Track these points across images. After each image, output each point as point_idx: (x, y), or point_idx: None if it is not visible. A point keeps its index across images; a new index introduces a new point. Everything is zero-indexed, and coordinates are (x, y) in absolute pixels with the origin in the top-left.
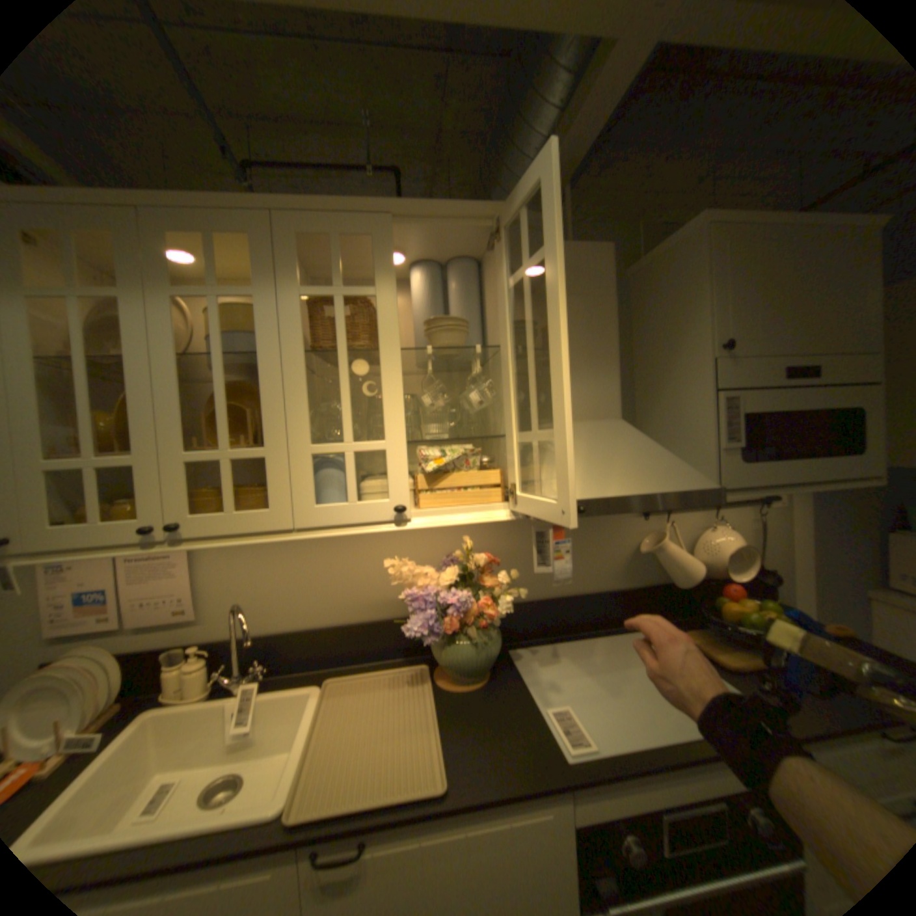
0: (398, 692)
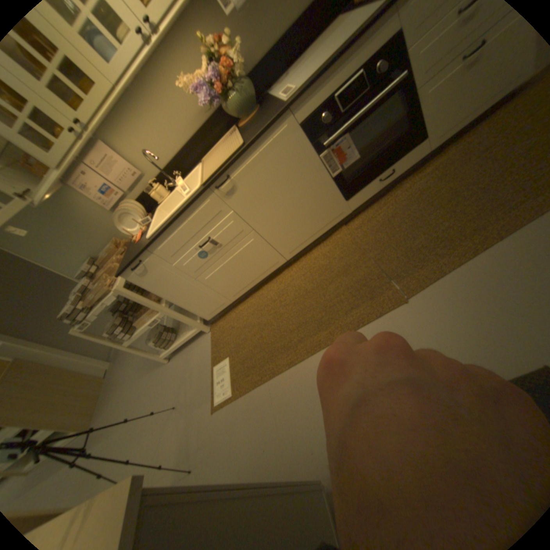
0: (227, 140)
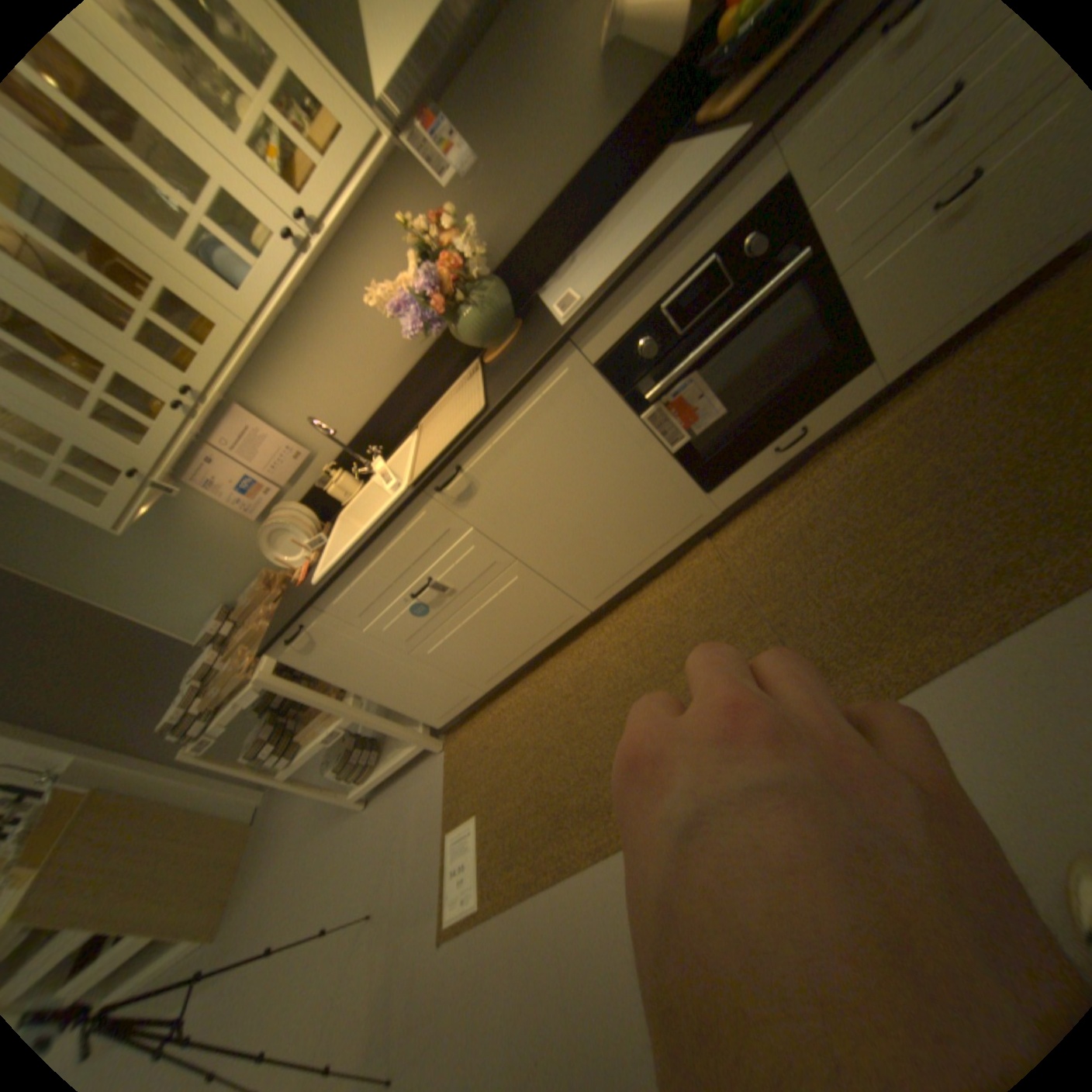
0: (464, 388)
